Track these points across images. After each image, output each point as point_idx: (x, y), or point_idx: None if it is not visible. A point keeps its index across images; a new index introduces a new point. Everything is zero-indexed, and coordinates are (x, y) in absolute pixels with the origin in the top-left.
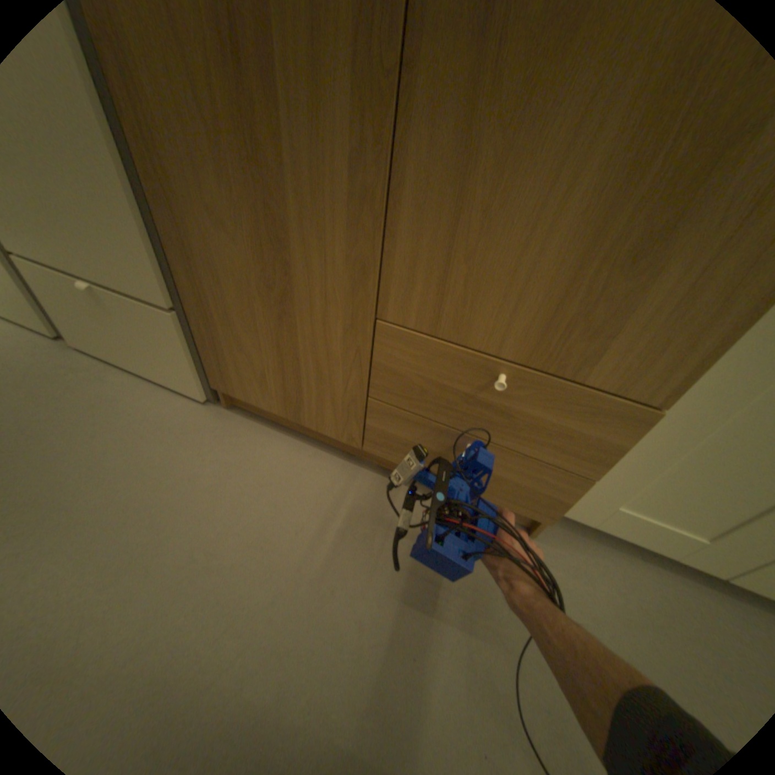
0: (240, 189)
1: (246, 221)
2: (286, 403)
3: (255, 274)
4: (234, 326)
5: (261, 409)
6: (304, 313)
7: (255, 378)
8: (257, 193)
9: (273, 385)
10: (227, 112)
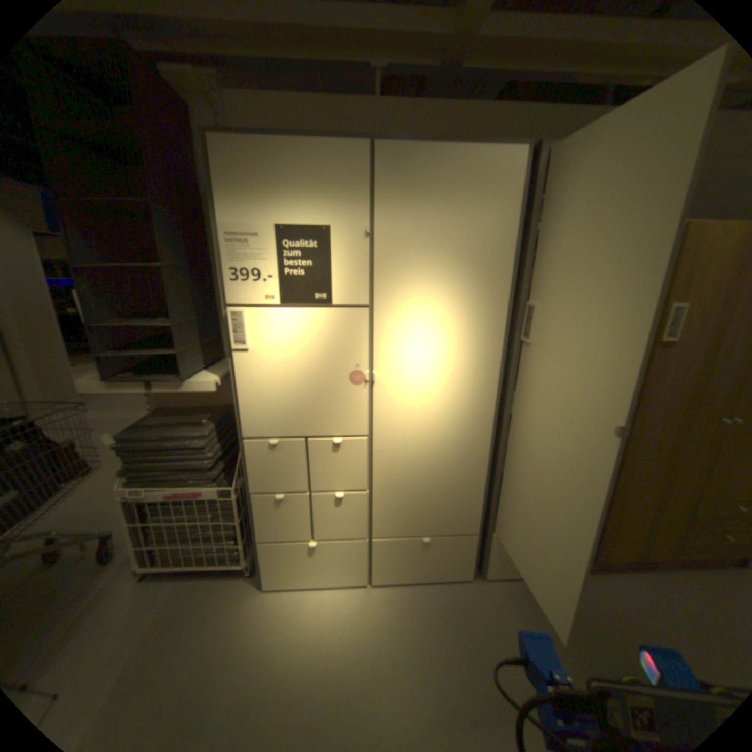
0: (661, 480)
1: (658, 488)
2: (642, 555)
3: (653, 504)
4: (631, 527)
5: (611, 567)
6: (670, 511)
7: (629, 548)
8: (667, 480)
9: (639, 548)
10: (666, 463)
